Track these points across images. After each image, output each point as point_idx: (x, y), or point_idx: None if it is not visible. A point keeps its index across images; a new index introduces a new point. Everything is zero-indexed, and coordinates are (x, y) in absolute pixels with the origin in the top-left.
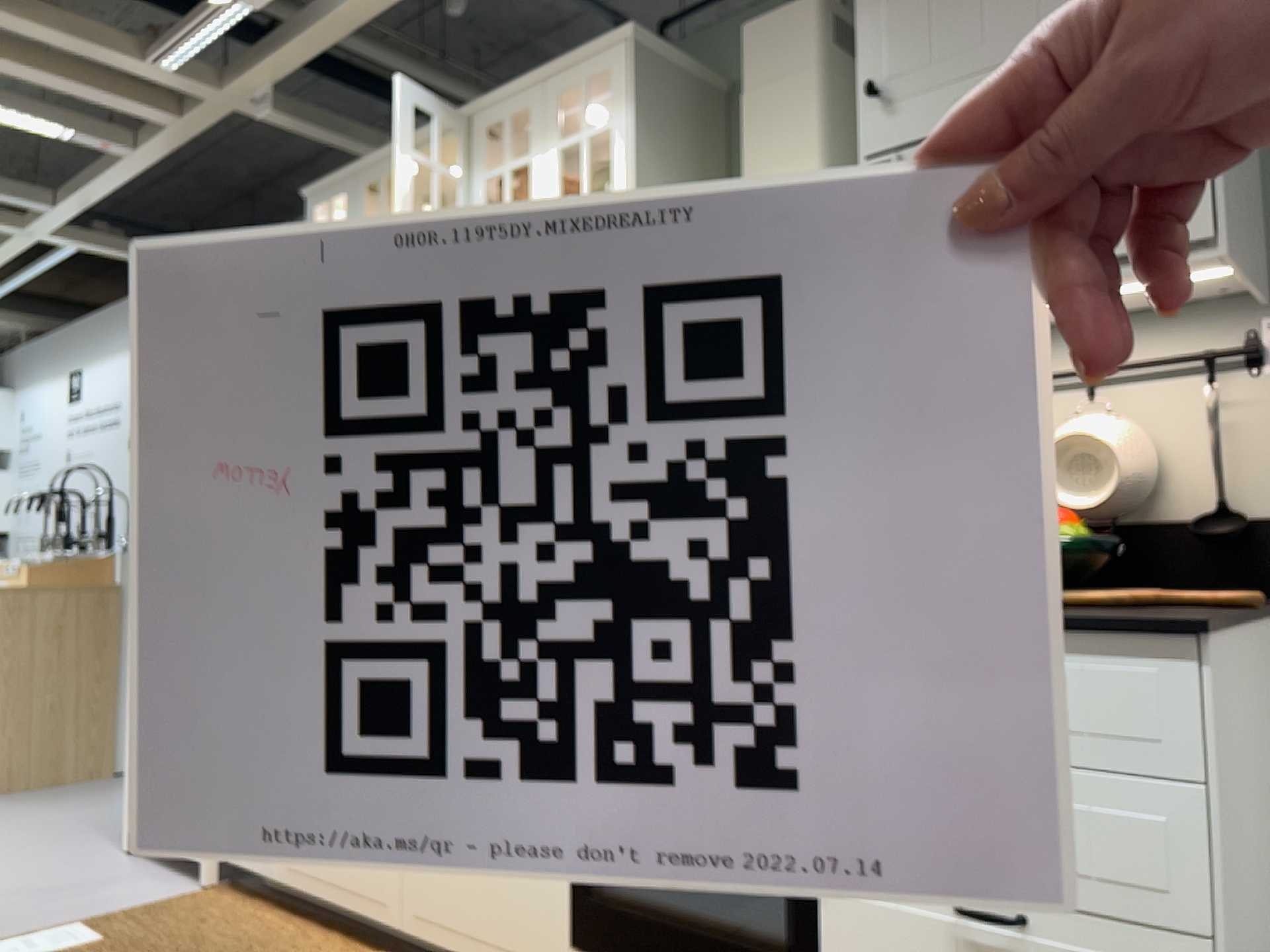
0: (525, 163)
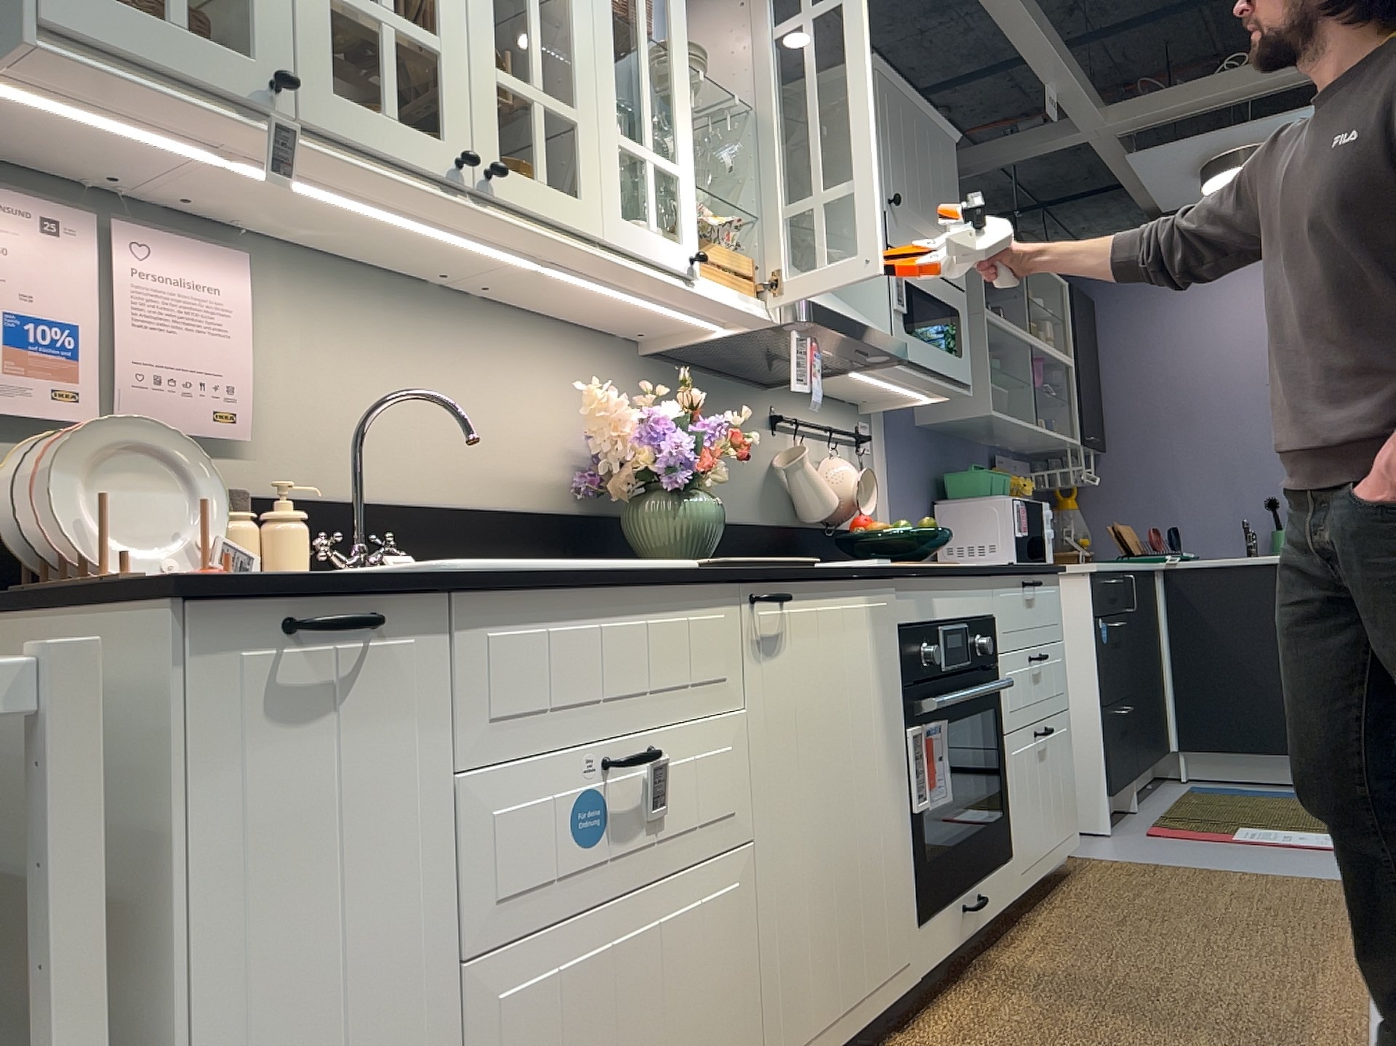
0: None
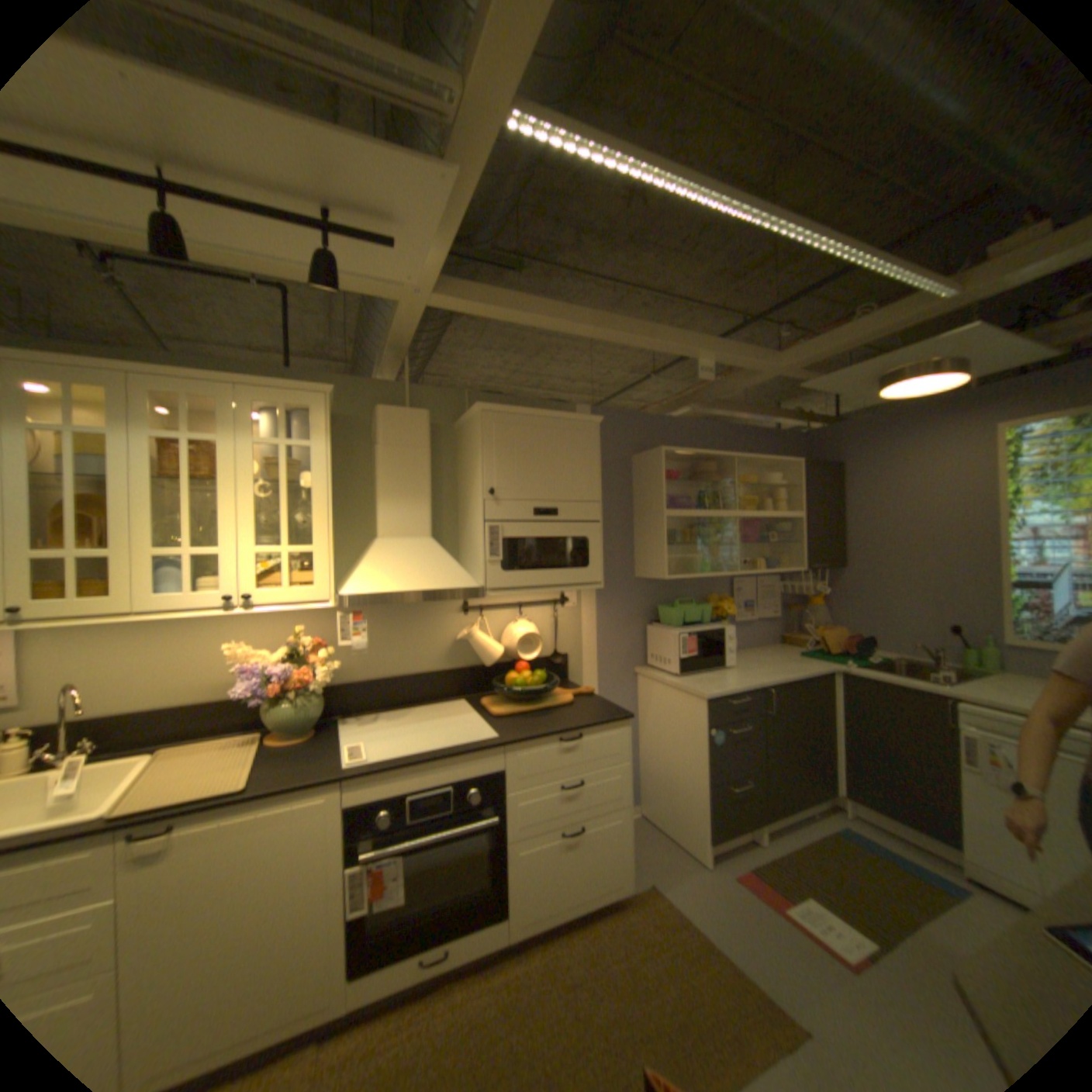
0: (211, 439)
